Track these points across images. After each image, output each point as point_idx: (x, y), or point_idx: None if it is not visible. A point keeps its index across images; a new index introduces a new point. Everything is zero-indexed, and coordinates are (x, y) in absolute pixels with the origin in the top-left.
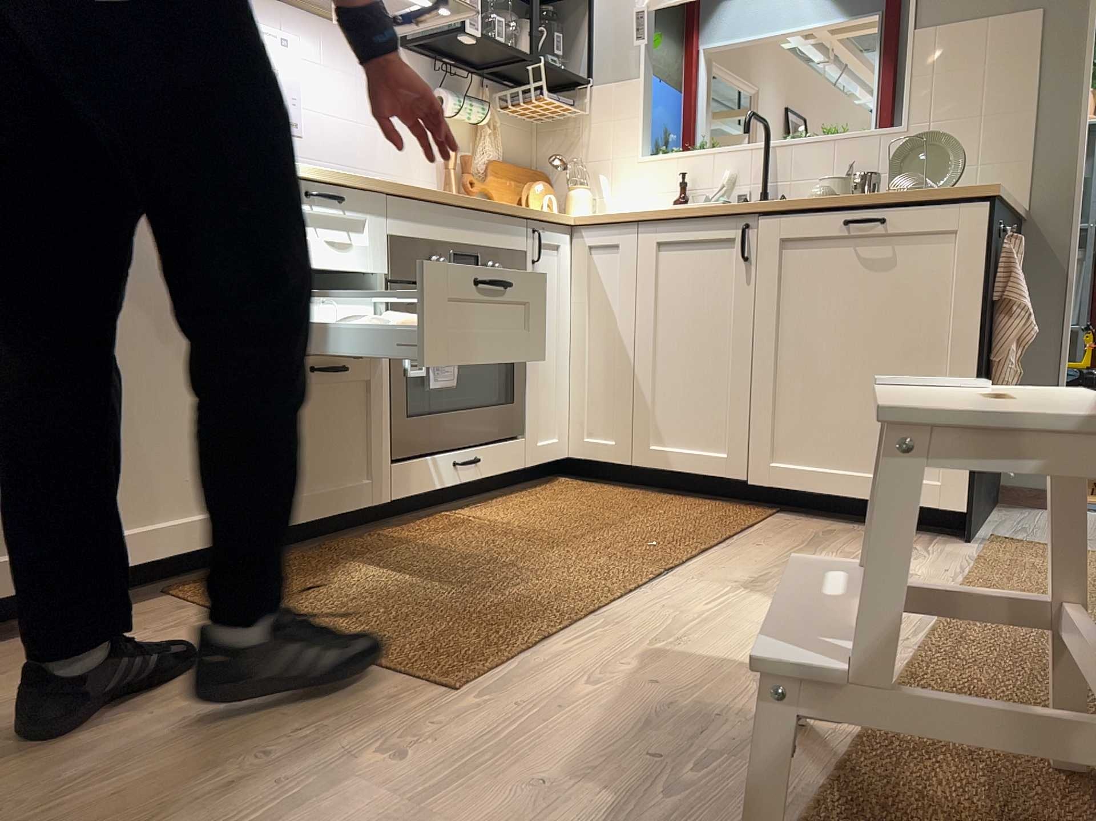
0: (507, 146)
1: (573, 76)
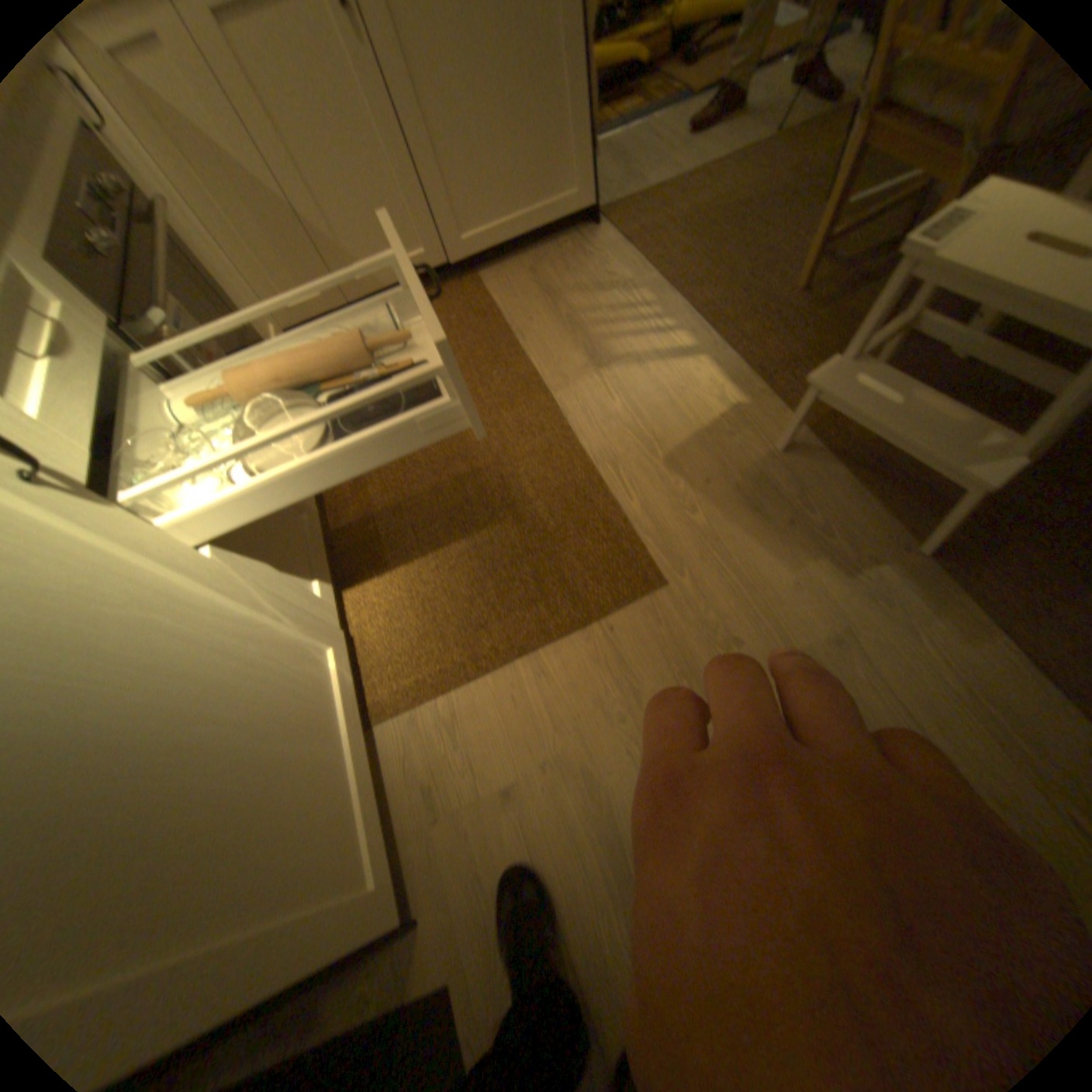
0: None
1: None
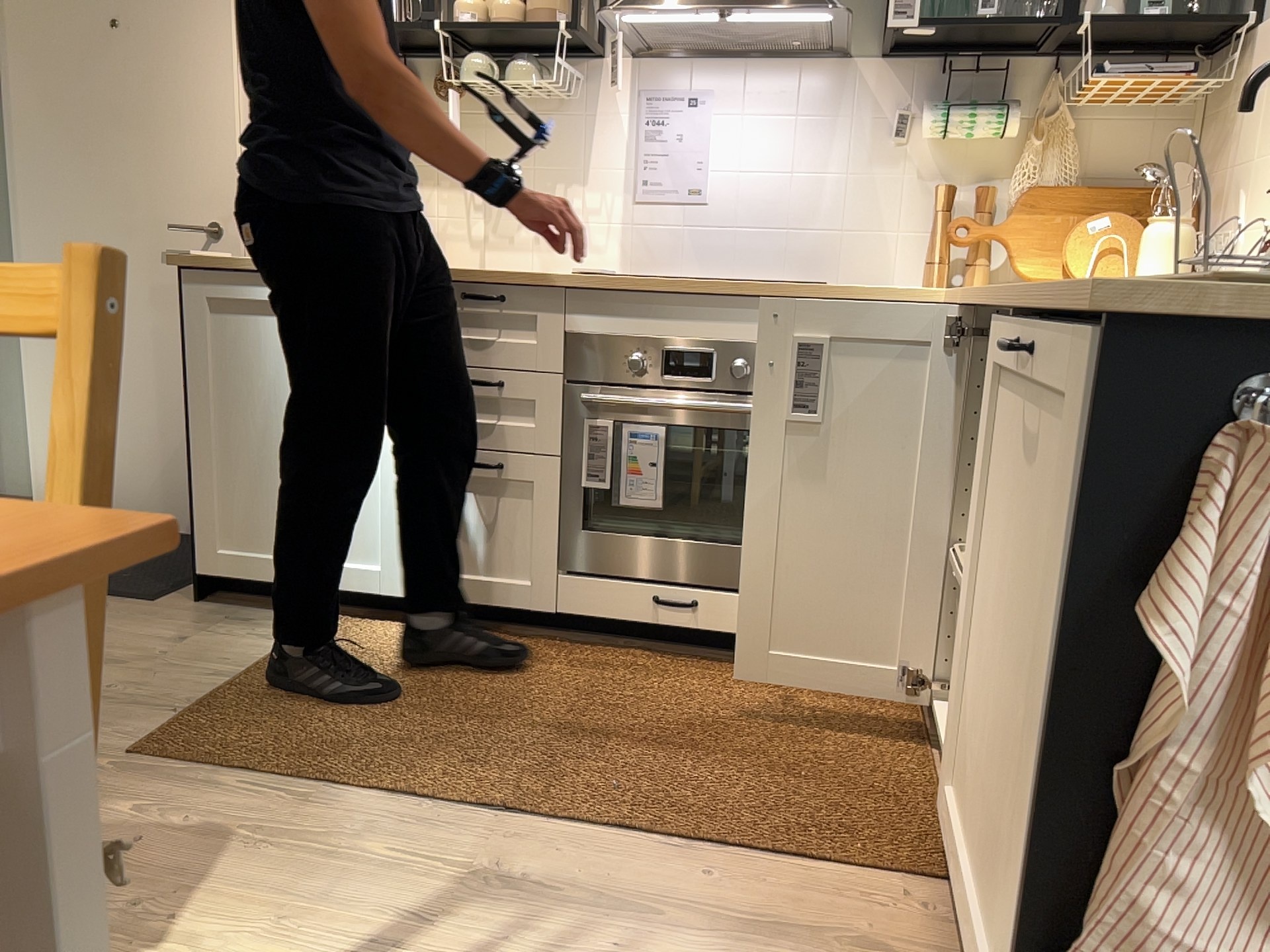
0: (1107, 158)
1: (1182, 26)
